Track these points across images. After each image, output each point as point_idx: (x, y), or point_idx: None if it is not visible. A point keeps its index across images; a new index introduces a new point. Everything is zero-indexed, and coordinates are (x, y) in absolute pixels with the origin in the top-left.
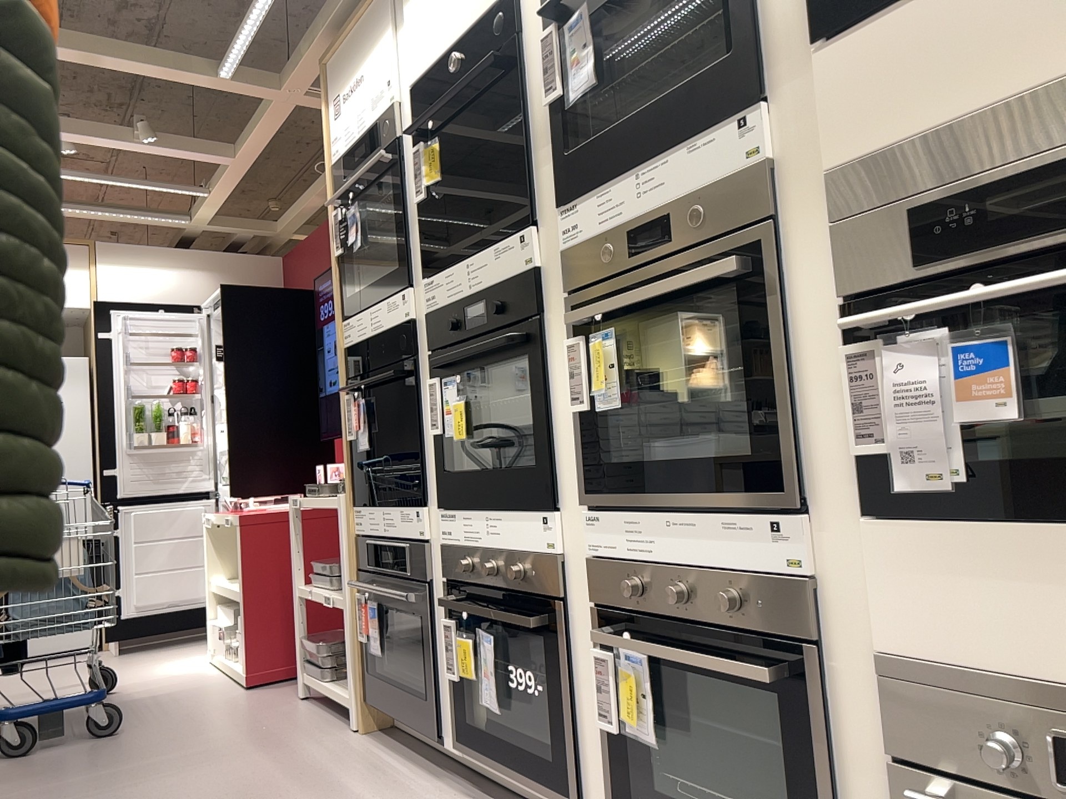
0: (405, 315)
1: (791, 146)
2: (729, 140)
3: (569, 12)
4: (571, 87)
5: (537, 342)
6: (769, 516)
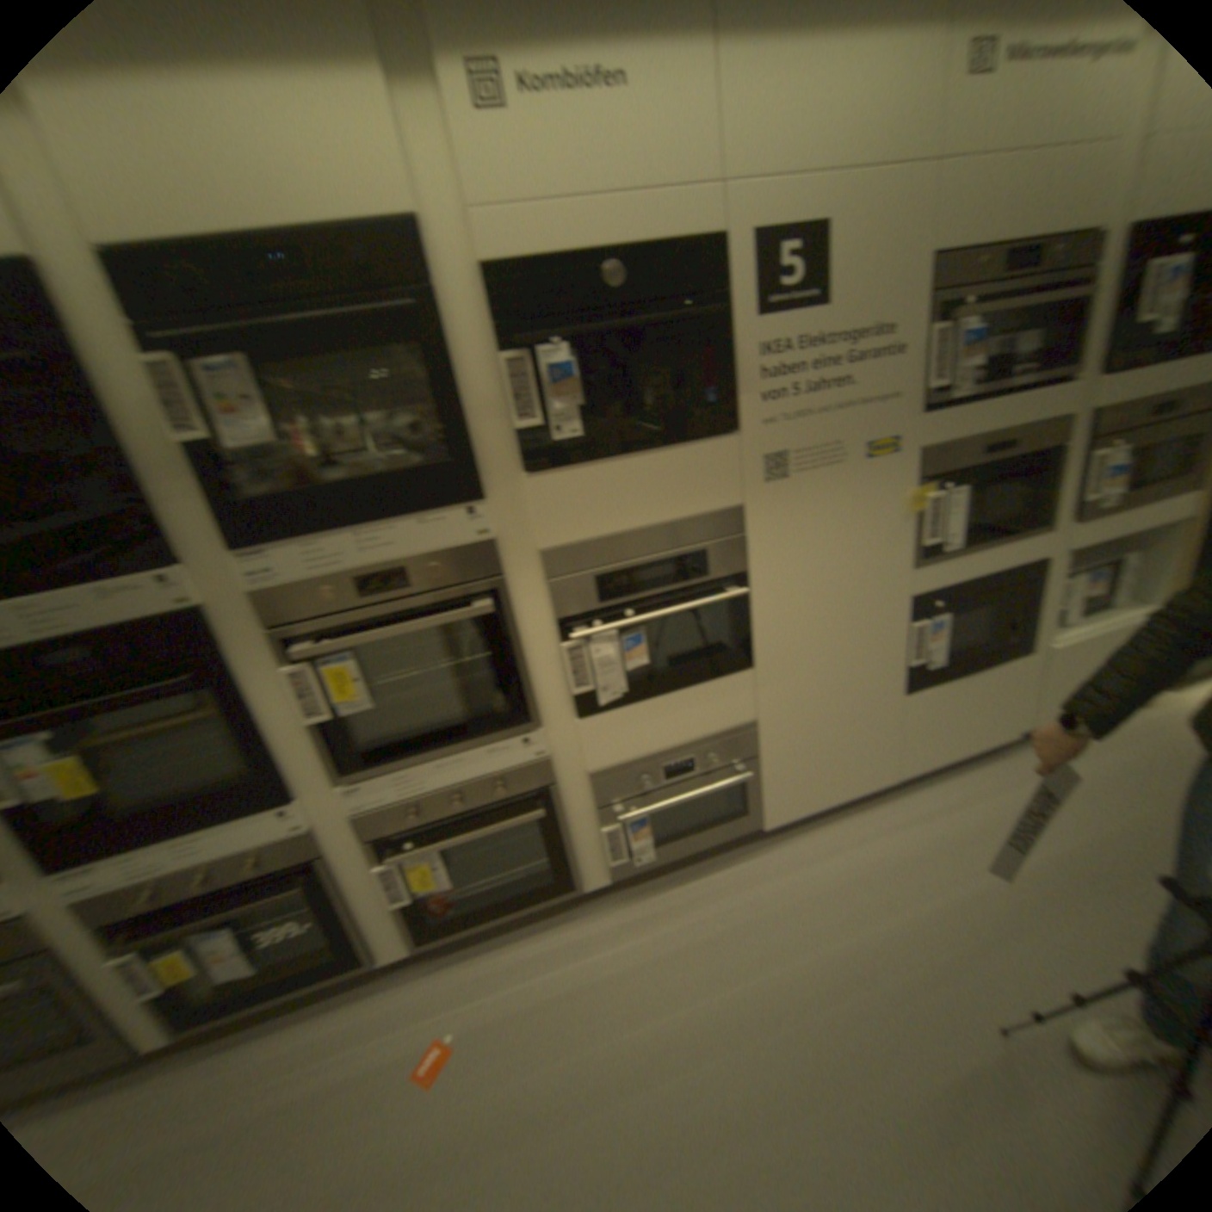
0: None
1: (507, 531)
2: (459, 523)
3: (193, 344)
4: (211, 429)
5: (218, 679)
6: (516, 740)
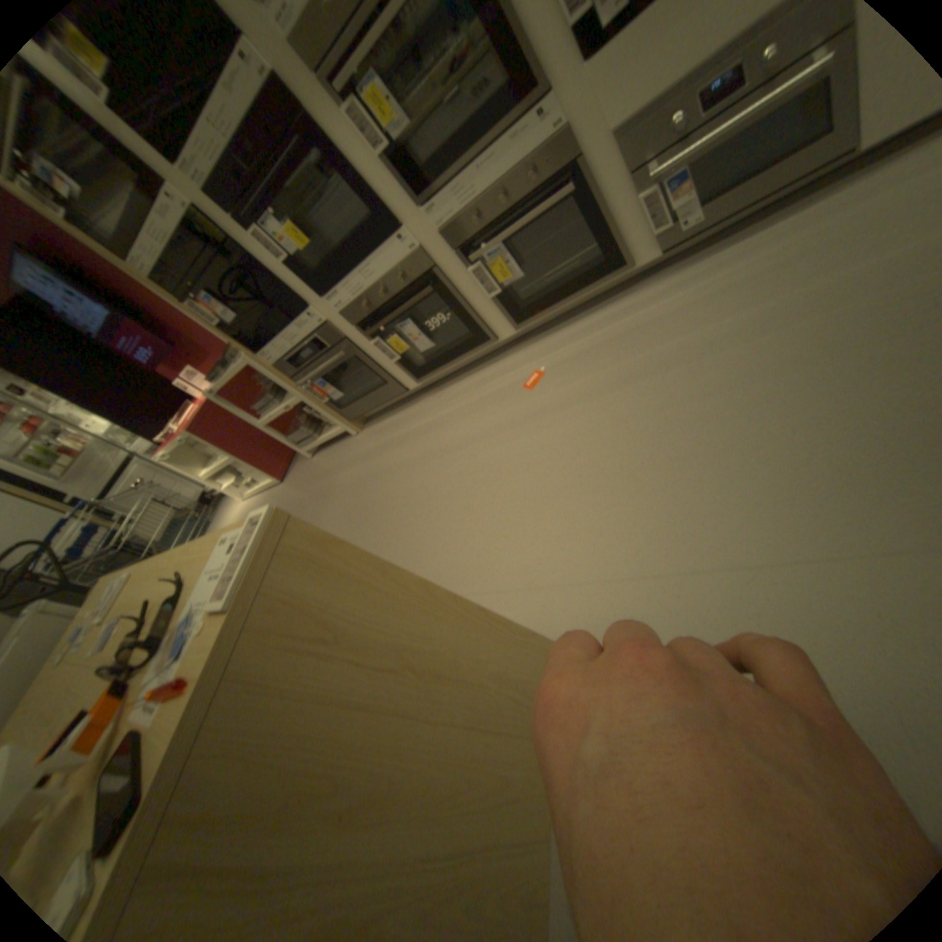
0: (184, 204)
1: None
2: None
3: None
4: None
5: (316, 128)
6: (533, 106)
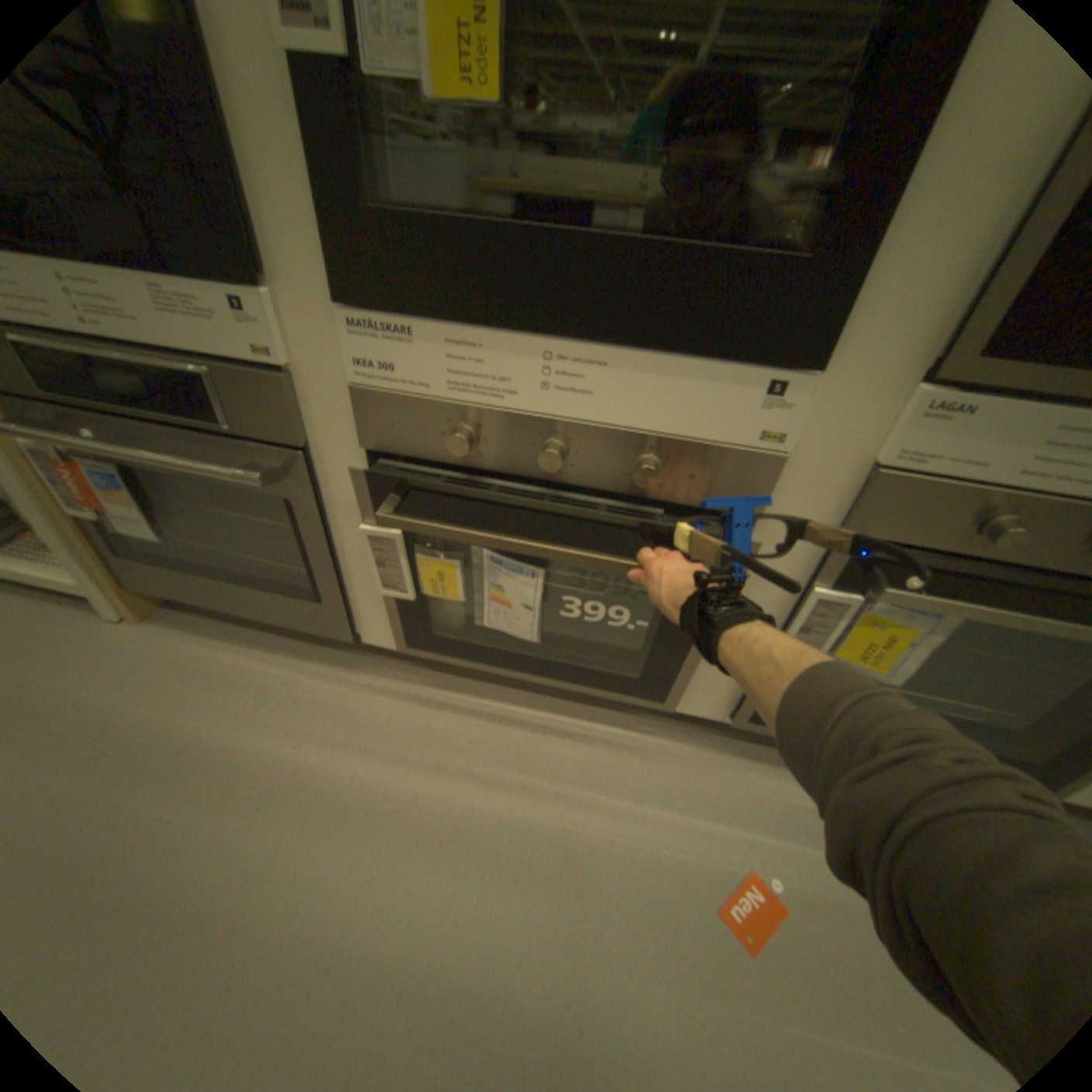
0: None
1: None
2: None
3: None
4: None
5: None
6: None
